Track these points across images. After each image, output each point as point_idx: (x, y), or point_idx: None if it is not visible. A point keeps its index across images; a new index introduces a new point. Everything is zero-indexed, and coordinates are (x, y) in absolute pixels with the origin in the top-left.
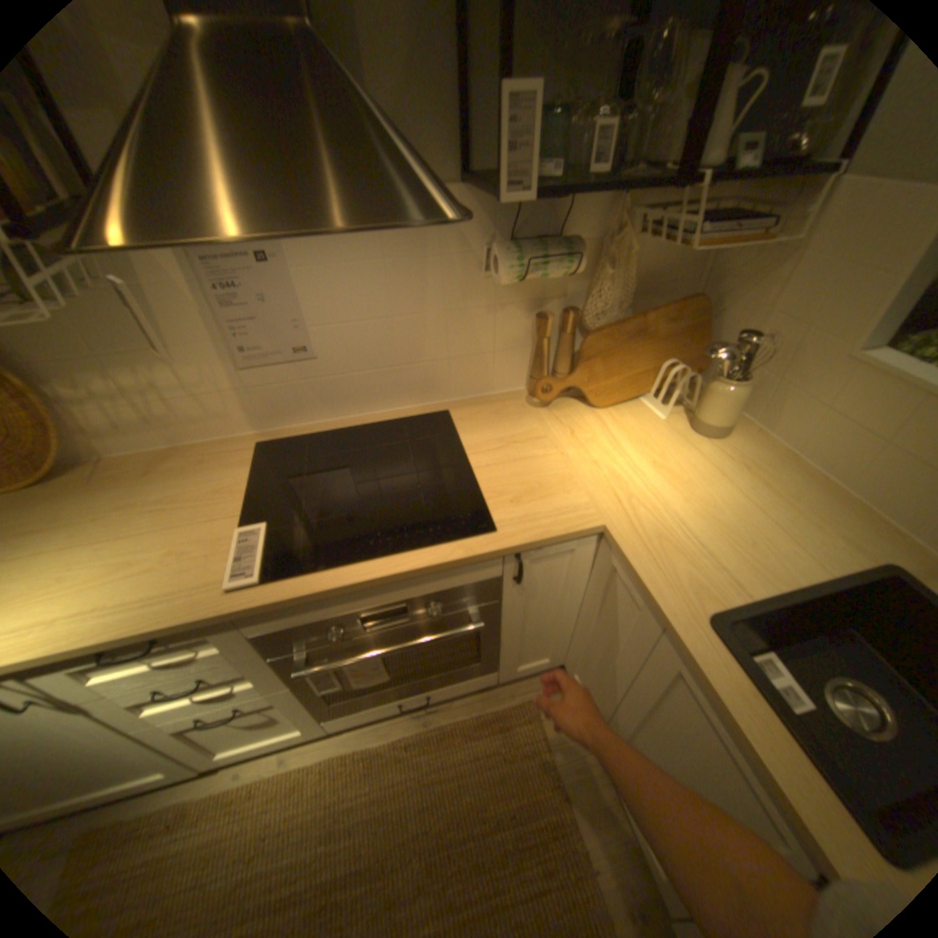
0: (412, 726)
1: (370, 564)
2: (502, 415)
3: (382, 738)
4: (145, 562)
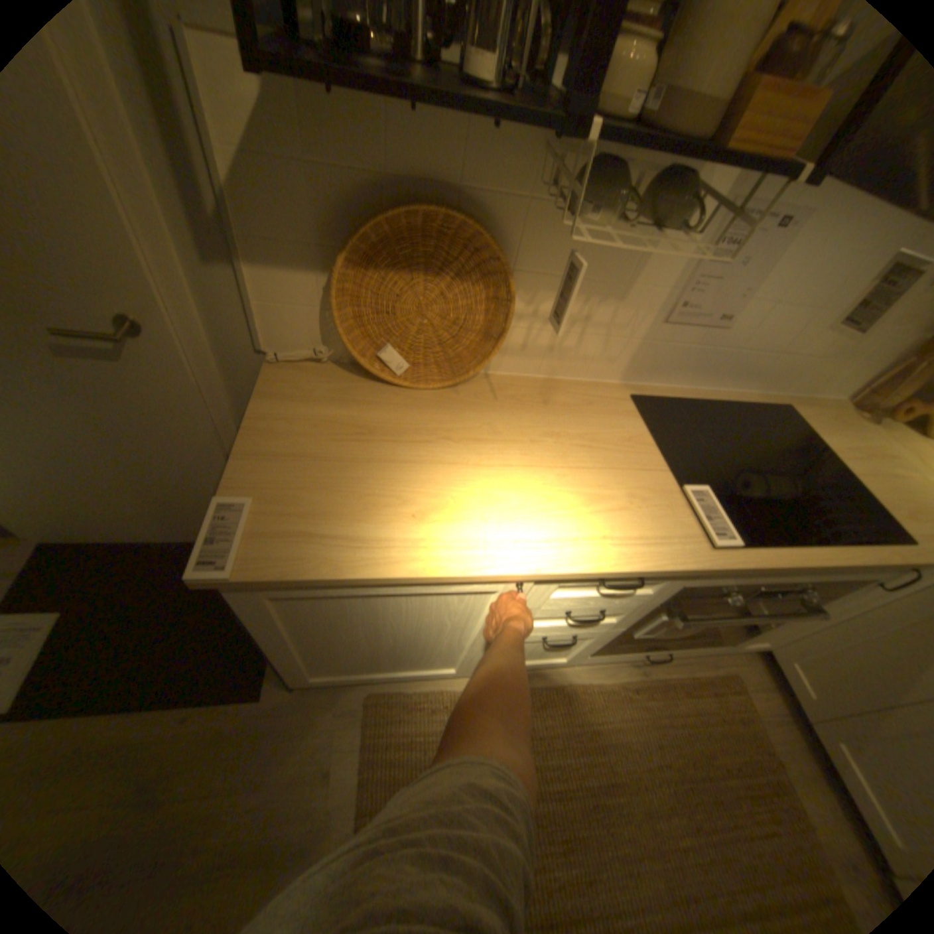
0: (635, 673)
1: (825, 550)
2: (842, 423)
3: (610, 677)
4: (617, 499)
